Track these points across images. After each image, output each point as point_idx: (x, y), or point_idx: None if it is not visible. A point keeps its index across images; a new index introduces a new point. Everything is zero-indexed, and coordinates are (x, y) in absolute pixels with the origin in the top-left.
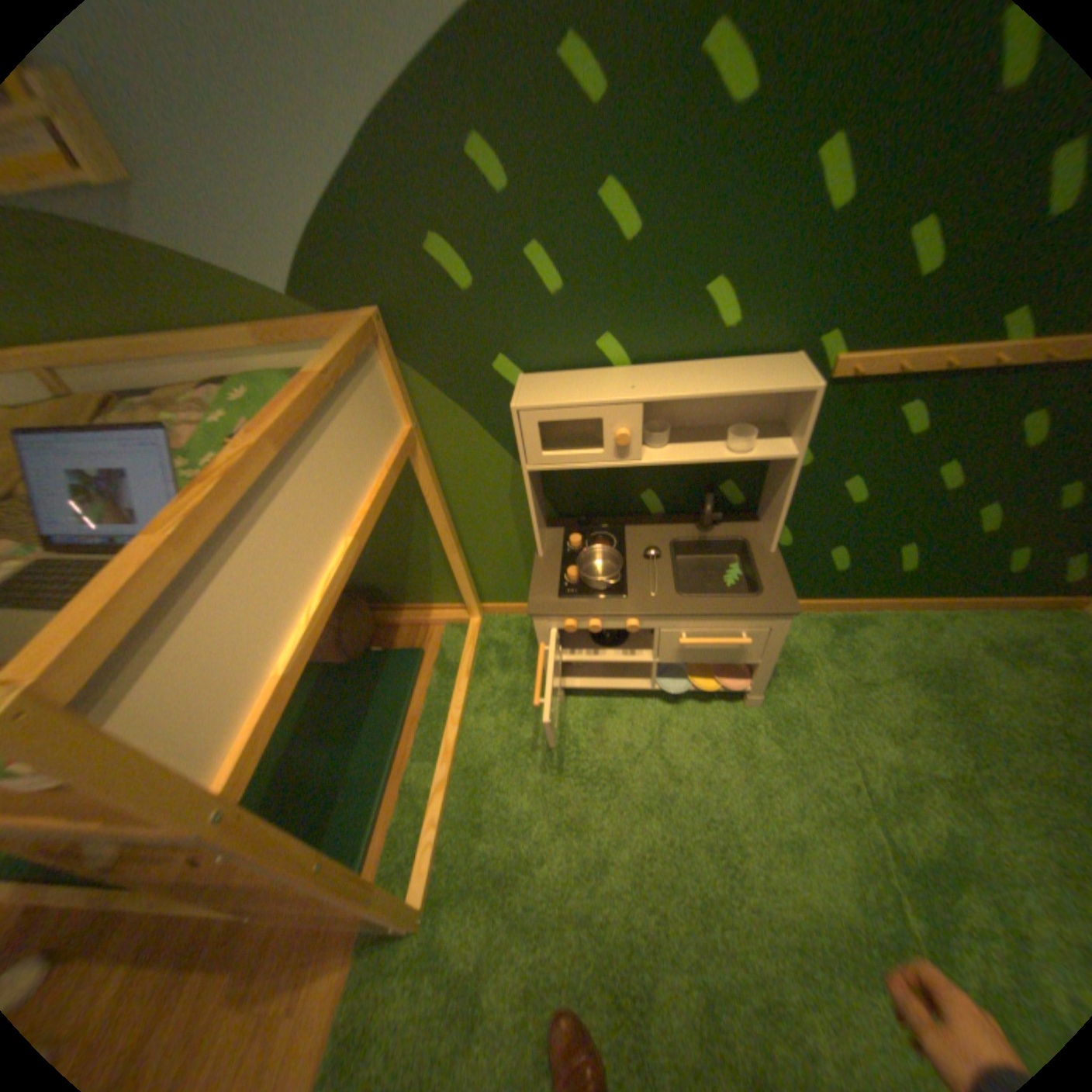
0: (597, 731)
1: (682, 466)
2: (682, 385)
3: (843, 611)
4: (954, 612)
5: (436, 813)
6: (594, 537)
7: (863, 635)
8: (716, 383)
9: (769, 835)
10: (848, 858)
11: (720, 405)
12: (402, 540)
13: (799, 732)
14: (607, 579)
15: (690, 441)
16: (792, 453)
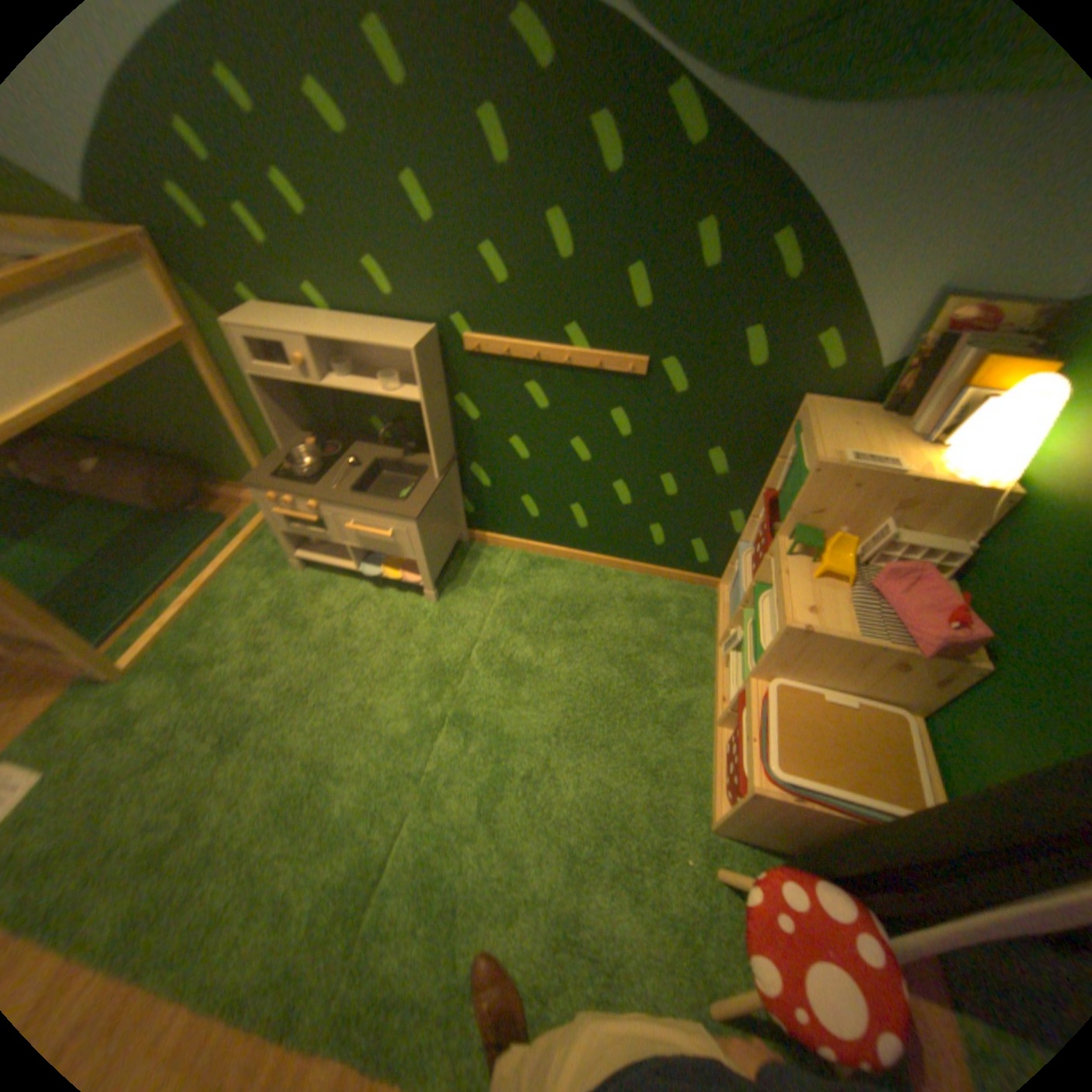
0: (316, 594)
1: (392, 402)
2: (339, 330)
3: (546, 554)
4: (625, 571)
5: (168, 617)
6: (332, 445)
7: (547, 573)
8: (360, 333)
9: (385, 677)
10: (425, 699)
11: (394, 355)
12: (212, 422)
13: (453, 623)
14: (302, 468)
15: (370, 378)
16: (419, 398)
